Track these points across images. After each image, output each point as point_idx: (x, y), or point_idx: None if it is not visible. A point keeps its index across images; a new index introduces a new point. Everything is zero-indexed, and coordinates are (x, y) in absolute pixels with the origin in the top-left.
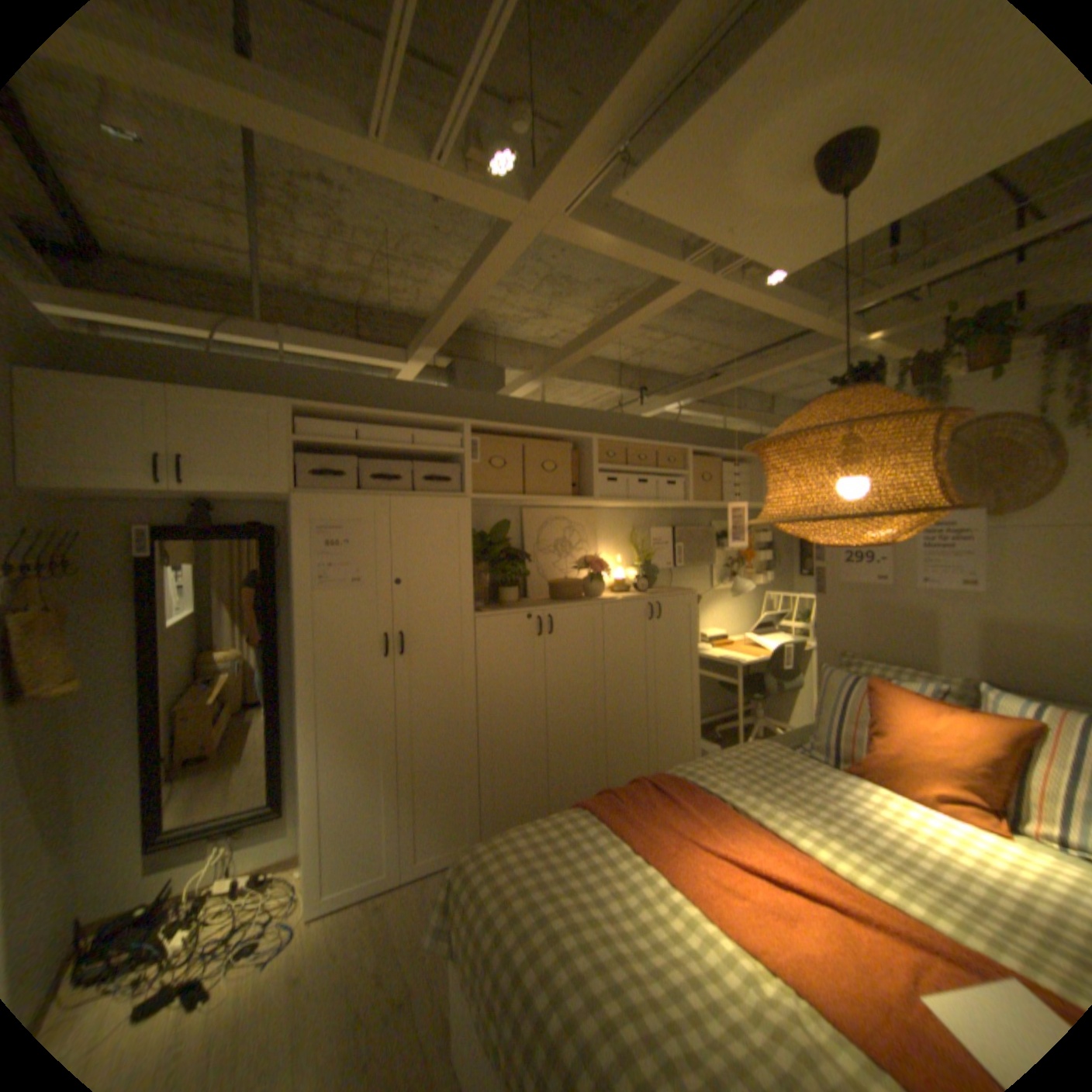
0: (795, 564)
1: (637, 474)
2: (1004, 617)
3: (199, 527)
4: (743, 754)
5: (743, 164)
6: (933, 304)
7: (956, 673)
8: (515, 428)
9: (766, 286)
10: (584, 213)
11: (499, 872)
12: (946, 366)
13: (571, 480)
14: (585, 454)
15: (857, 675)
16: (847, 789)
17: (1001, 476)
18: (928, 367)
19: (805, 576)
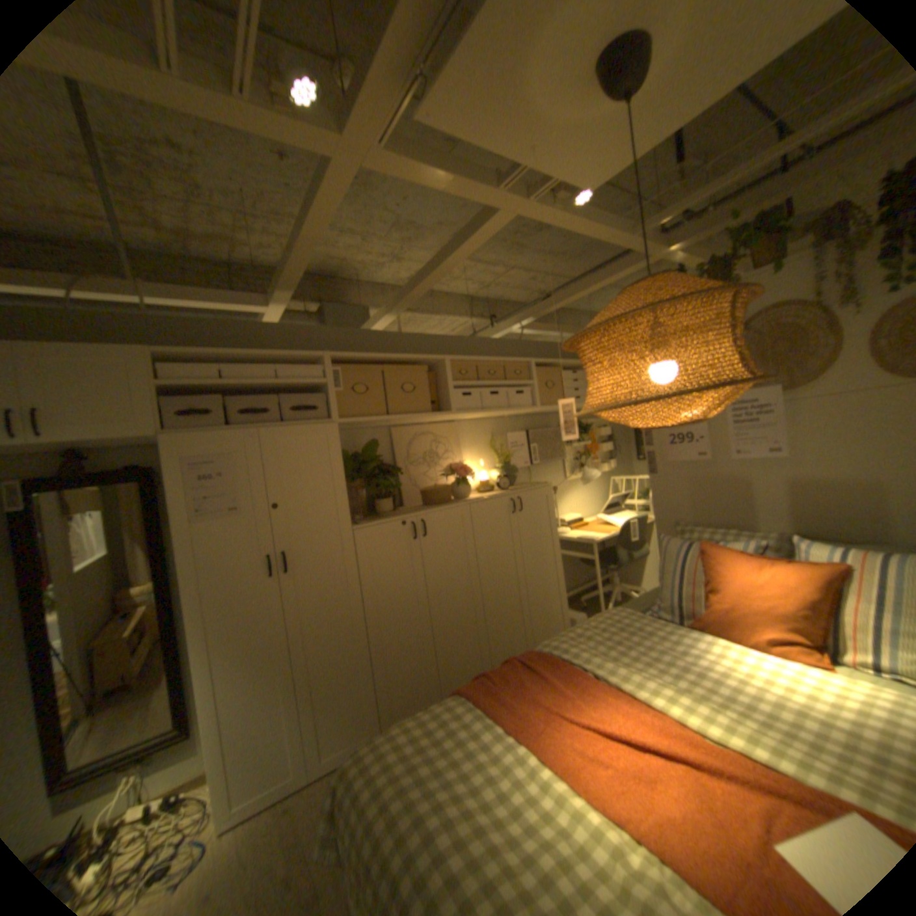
0: (632, 451)
1: (489, 387)
2: (805, 476)
3: (74, 476)
4: (600, 623)
5: (530, 76)
6: (718, 215)
7: (771, 529)
8: (373, 355)
9: (576, 208)
10: (398, 145)
11: (379, 773)
12: (735, 265)
13: (430, 397)
14: (441, 374)
15: (690, 540)
16: (691, 644)
17: (790, 355)
18: (721, 268)
19: (642, 460)
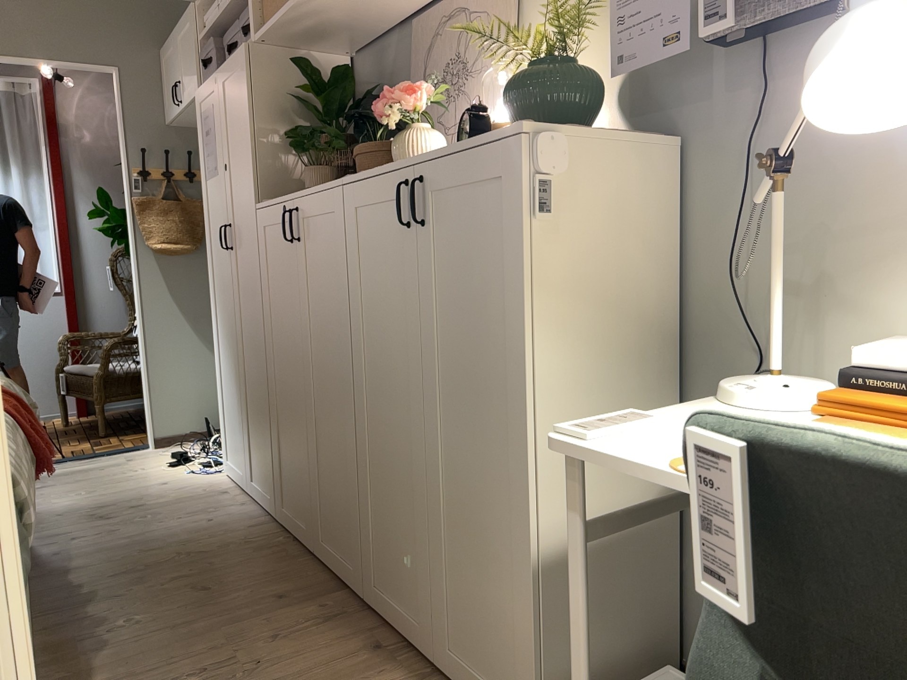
0: None
1: None
2: None
3: None
4: None
5: None
6: None
7: None
8: None
9: None
10: None
11: None
12: None
13: None
14: None
15: None
16: None
17: None
18: None
19: None
